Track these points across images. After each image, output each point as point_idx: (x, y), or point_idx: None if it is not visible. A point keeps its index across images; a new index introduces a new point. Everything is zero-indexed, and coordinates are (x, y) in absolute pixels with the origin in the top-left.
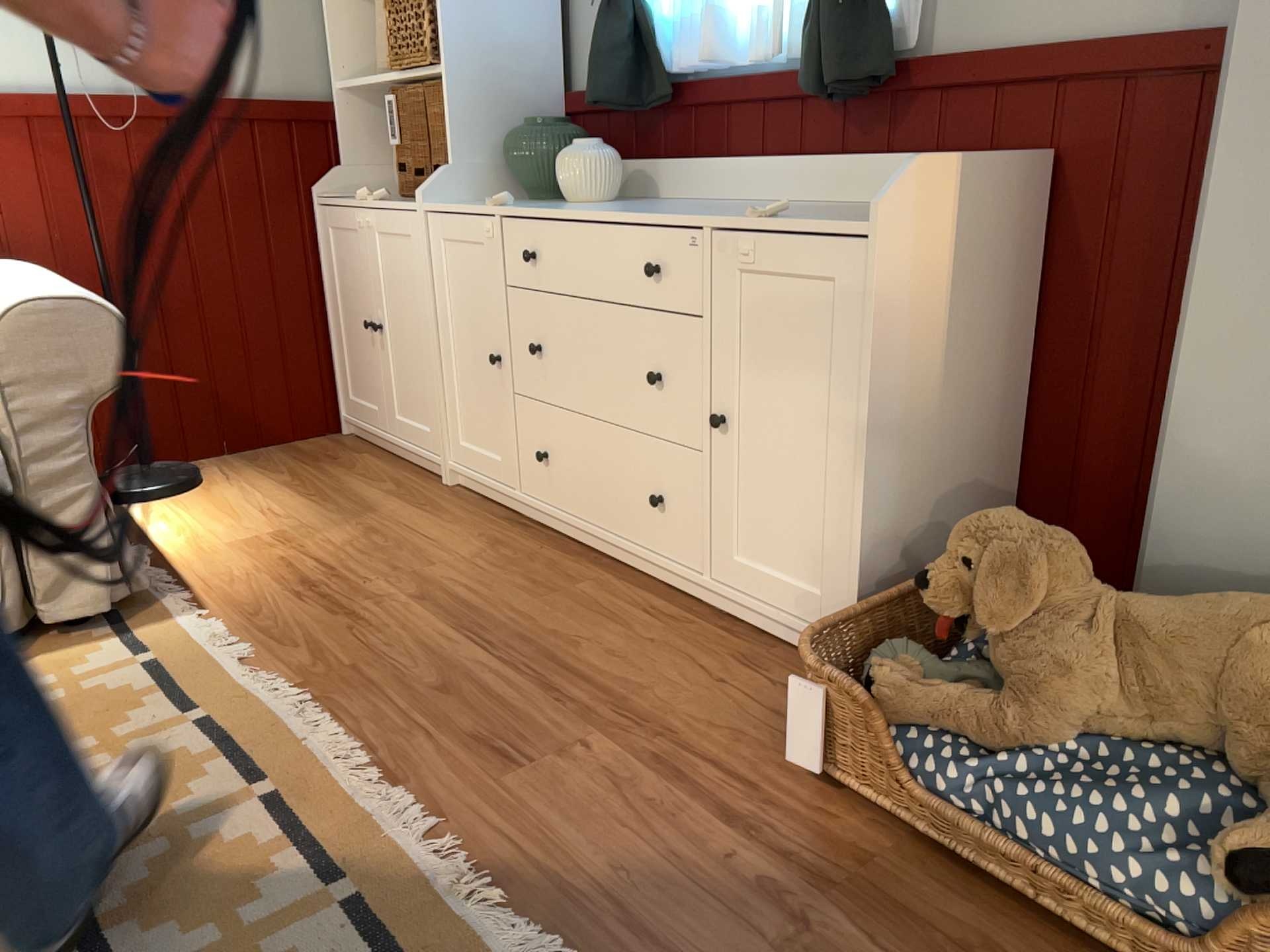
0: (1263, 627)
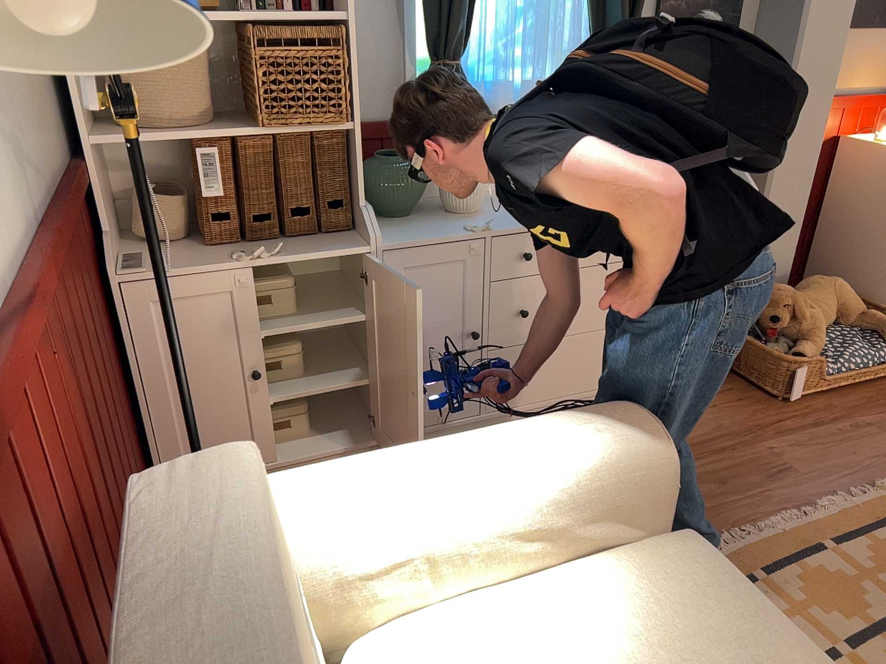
0: (834, 285)
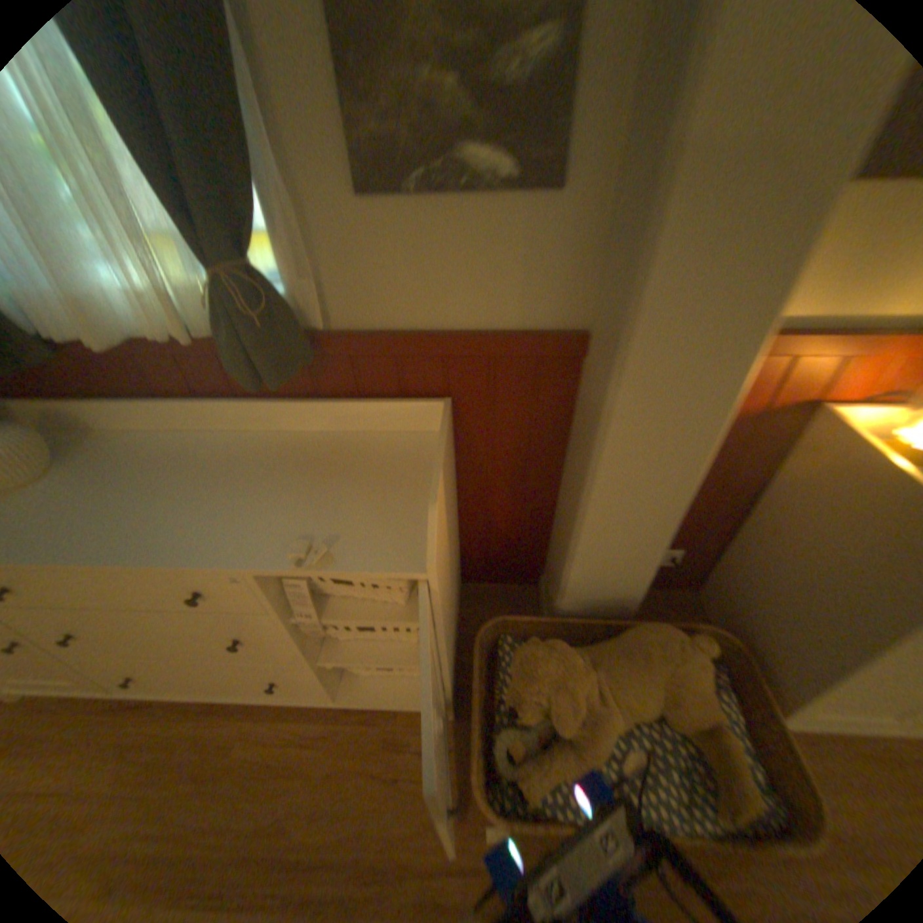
0: (671, 672)
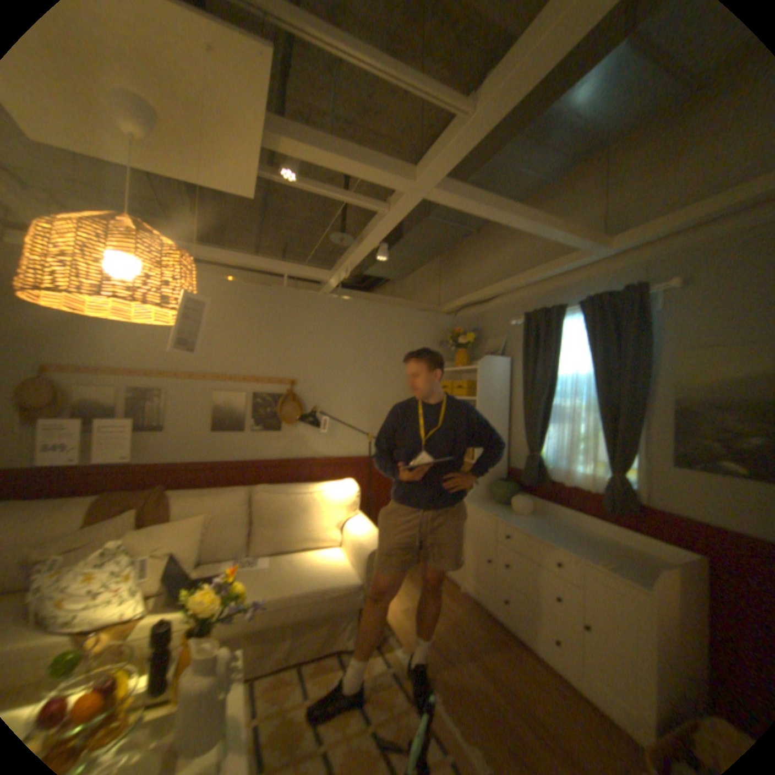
0: None
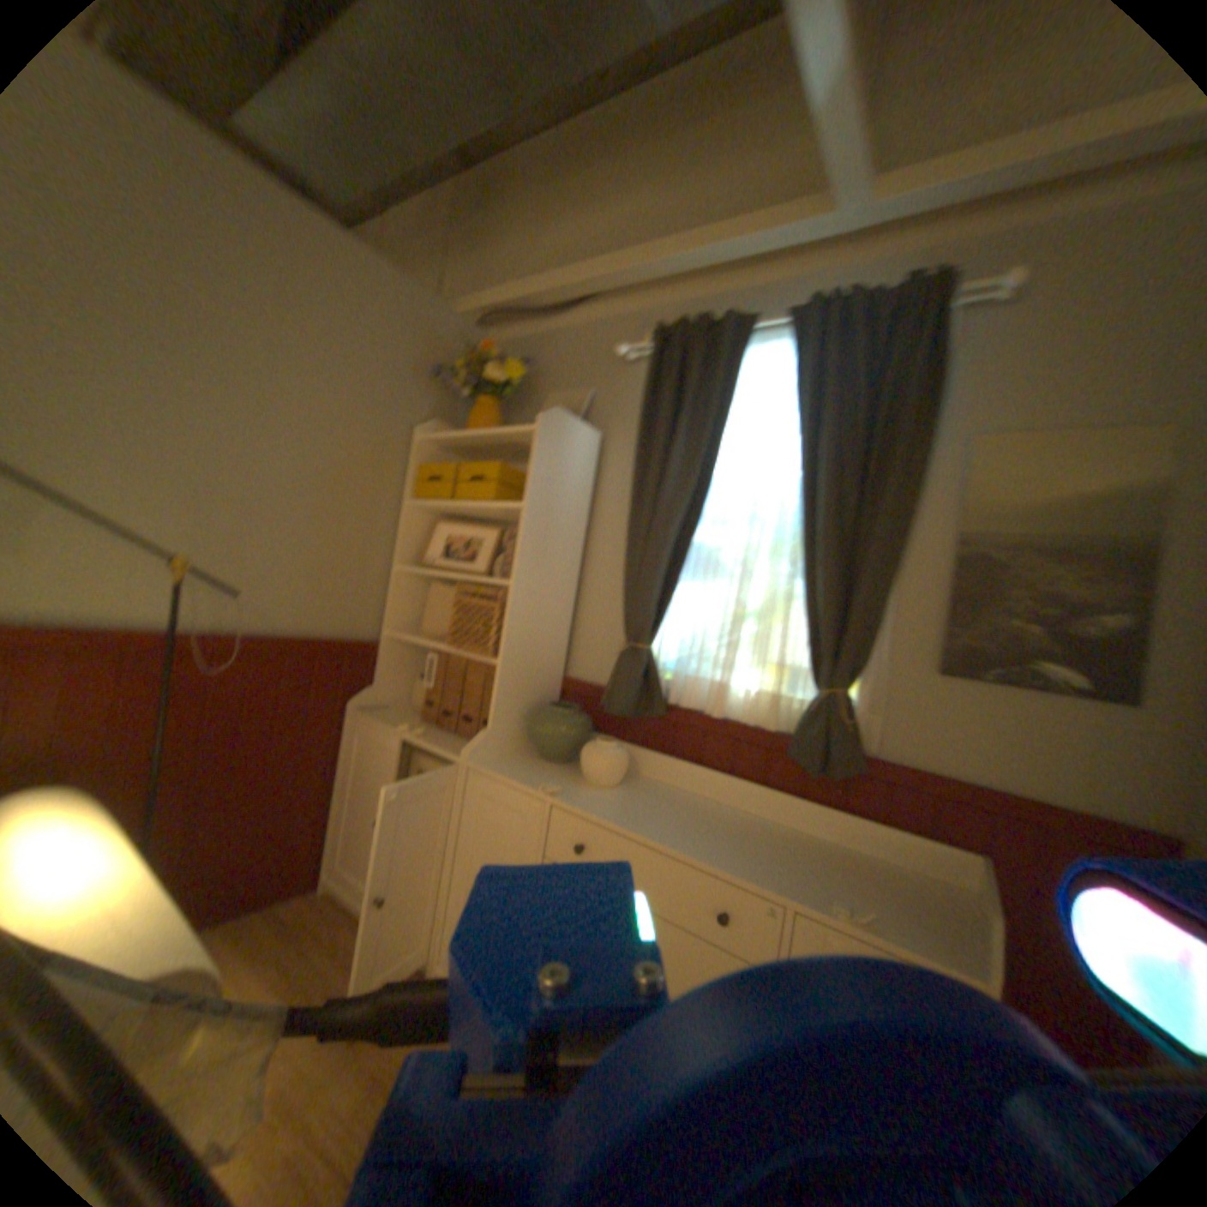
0: None
